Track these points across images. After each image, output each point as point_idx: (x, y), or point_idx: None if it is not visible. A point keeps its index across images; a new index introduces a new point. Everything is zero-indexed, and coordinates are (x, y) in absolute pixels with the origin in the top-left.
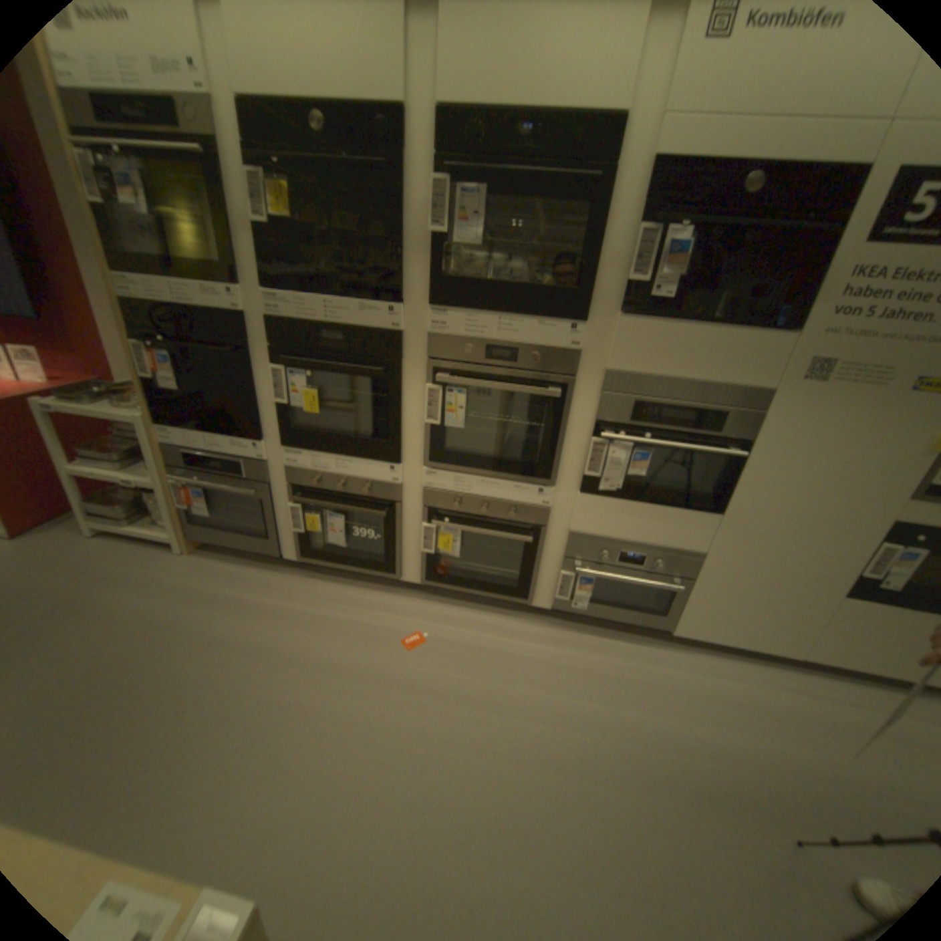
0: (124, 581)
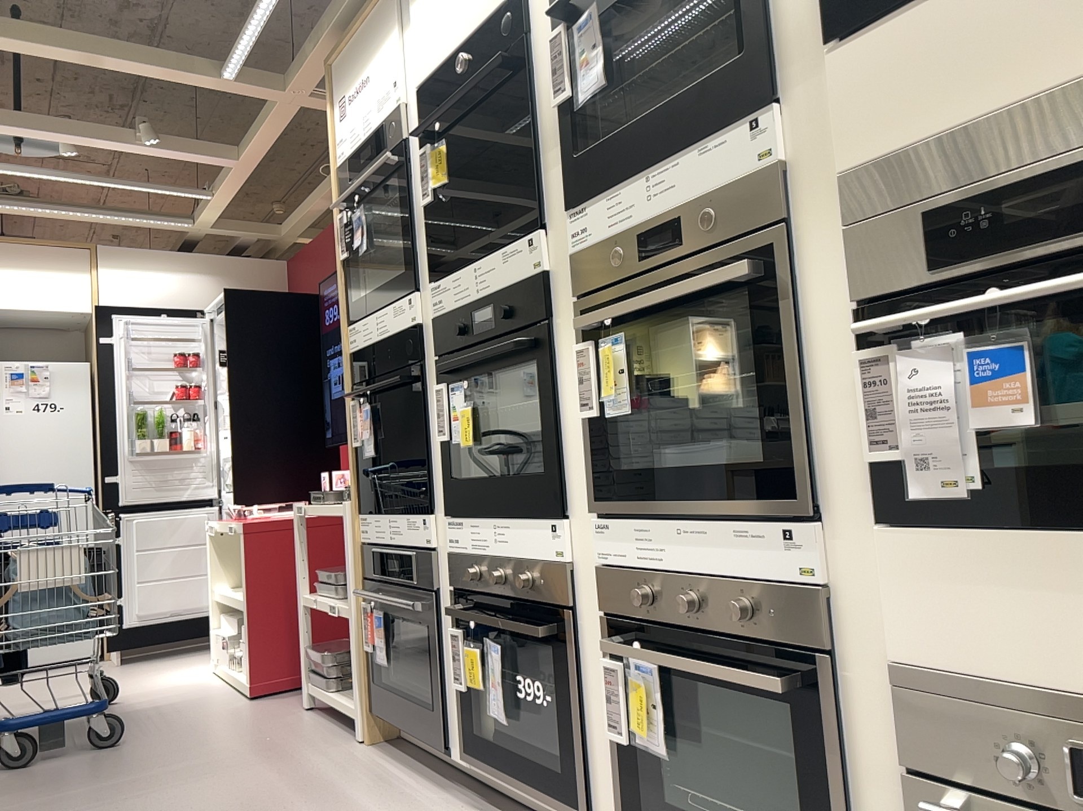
0: (283, 753)
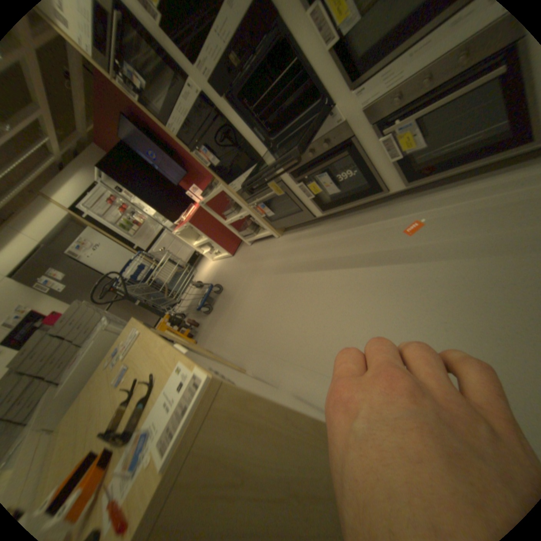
0: (264, 255)
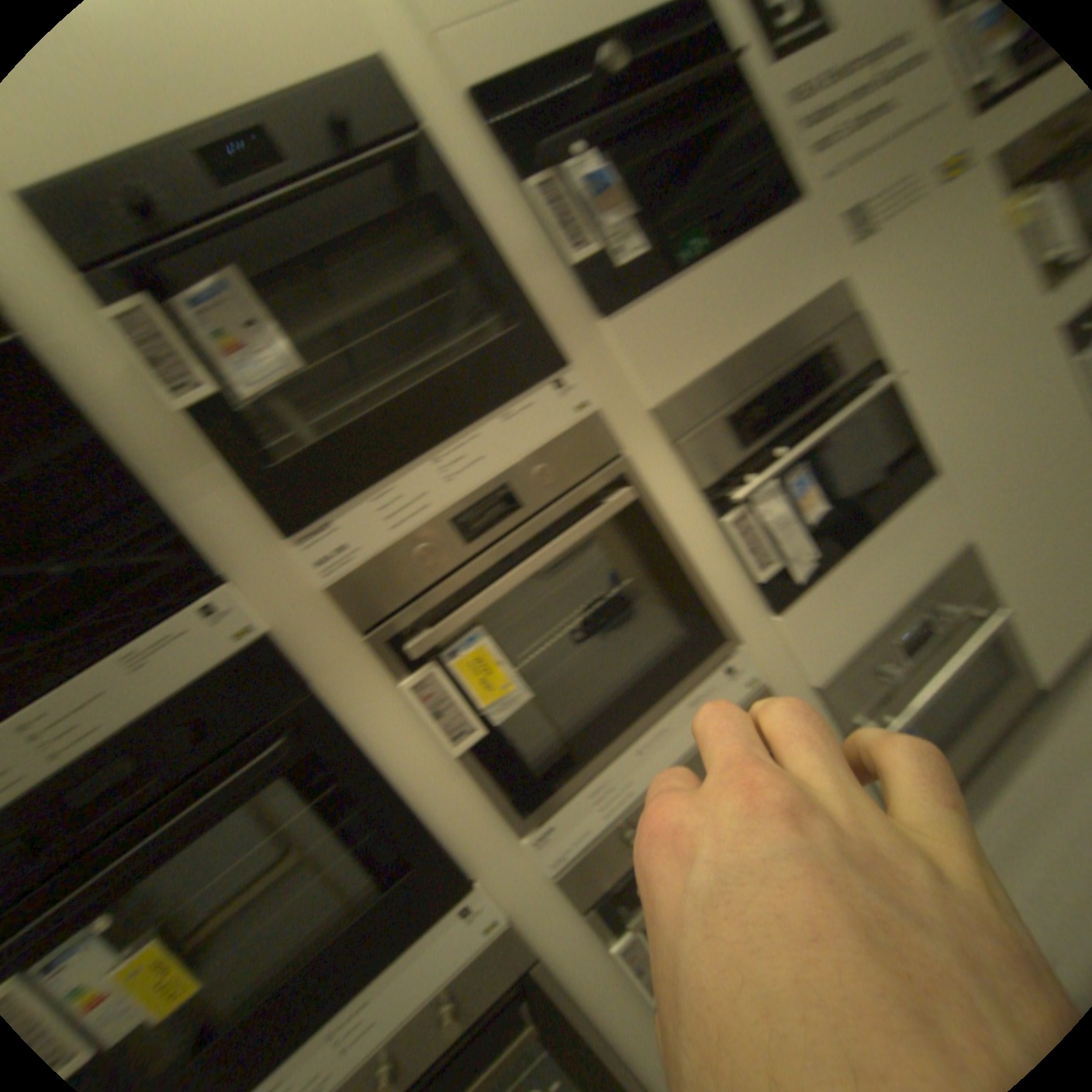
0: None
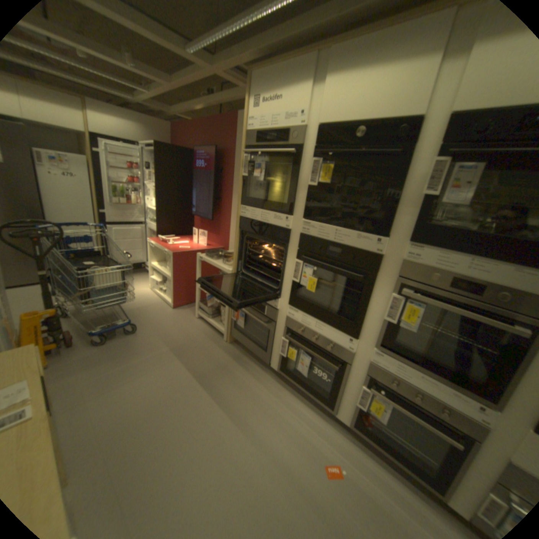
0: (200, 346)
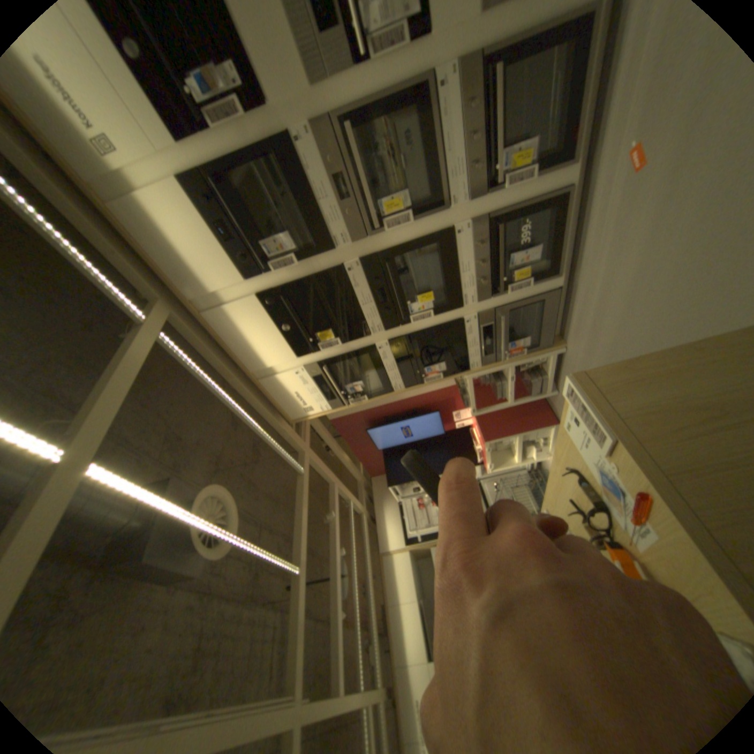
0: None
